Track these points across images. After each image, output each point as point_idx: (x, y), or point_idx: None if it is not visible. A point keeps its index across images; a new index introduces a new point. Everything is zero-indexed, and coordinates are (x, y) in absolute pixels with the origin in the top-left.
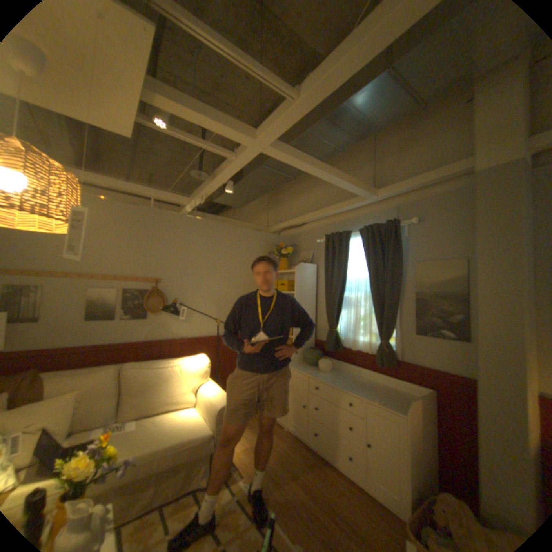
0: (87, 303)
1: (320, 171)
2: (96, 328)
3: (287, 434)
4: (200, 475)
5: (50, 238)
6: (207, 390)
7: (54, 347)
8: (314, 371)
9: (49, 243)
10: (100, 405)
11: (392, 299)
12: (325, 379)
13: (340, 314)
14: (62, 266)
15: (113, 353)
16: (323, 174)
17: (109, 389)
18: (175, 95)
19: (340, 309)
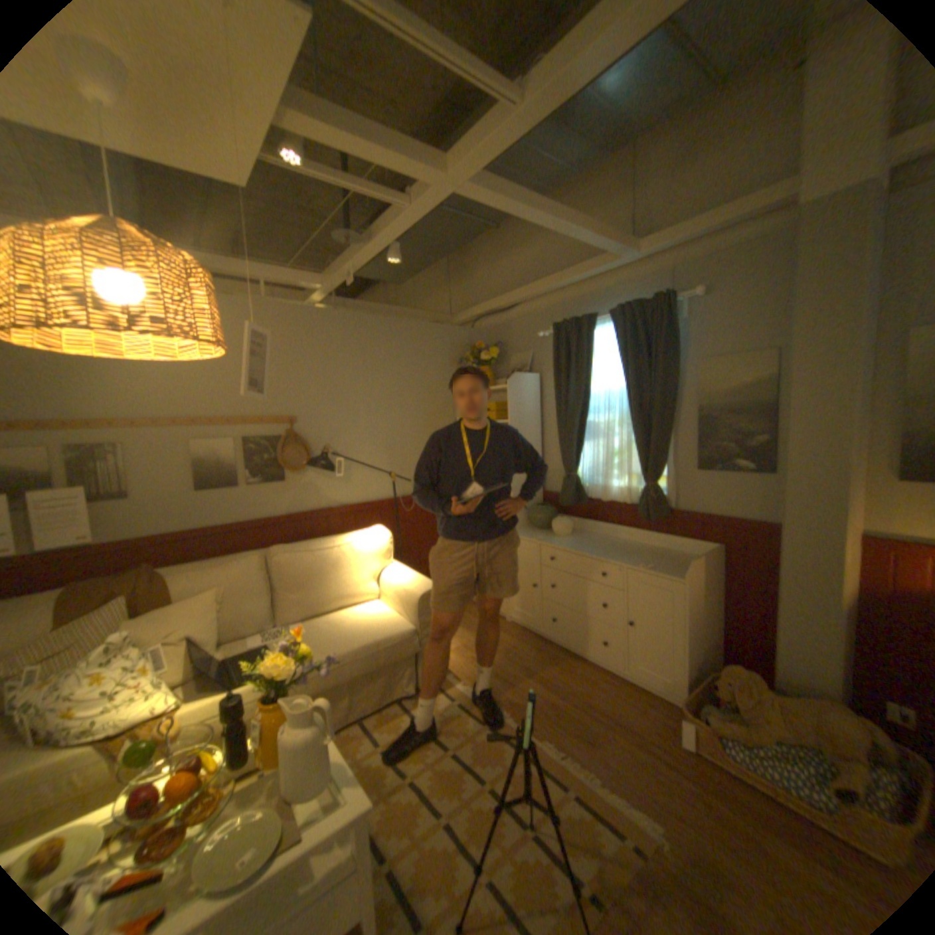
0: (192, 464)
1: (547, 218)
2: (213, 501)
3: (510, 625)
4: (404, 680)
5: (113, 363)
6: (394, 574)
7: (158, 533)
8: (545, 535)
9: (114, 372)
10: (249, 605)
11: (662, 419)
12: (564, 545)
13: (581, 449)
14: (142, 408)
15: (244, 534)
16: (553, 221)
17: (256, 584)
18: (315, 106)
19: (580, 442)
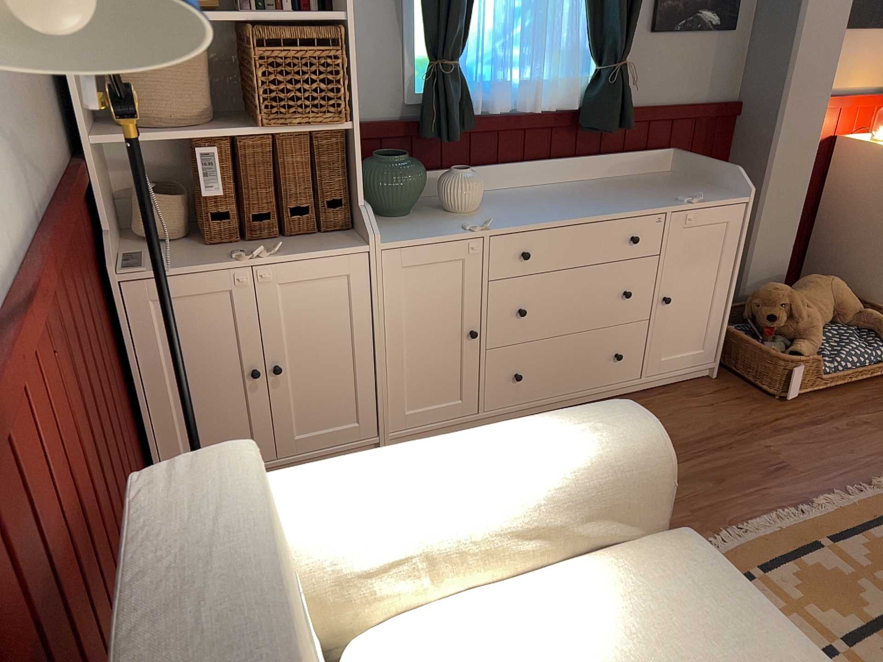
0: None
1: None
2: None
3: None
4: None
5: None
6: (457, 475)
7: None
8: (448, 219)
9: None
10: None
11: None
12: (531, 218)
13: None
14: None
15: None
16: None
17: None
18: None
19: None
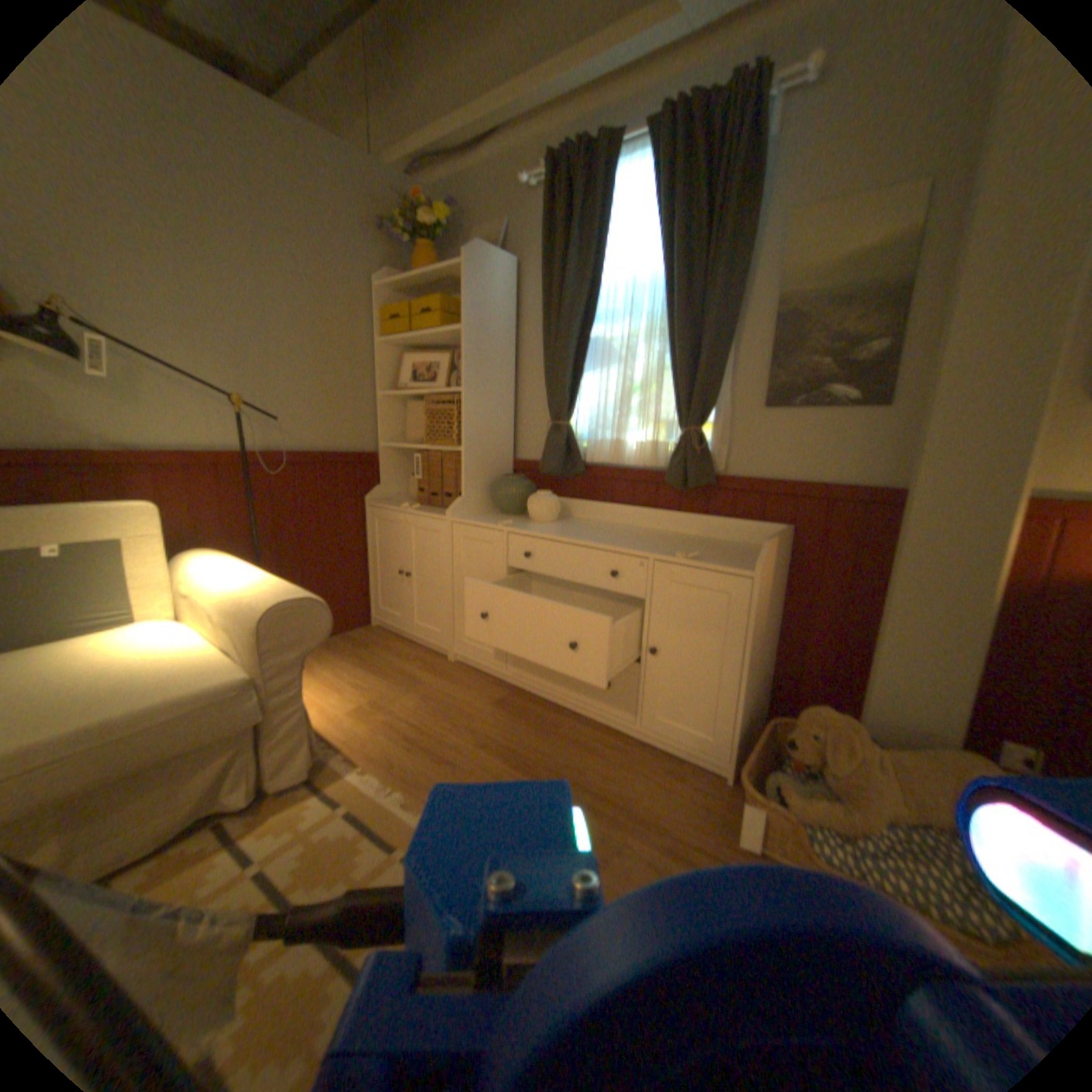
0: None
1: None
2: None
3: (454, 666)
4: (226, 778)
5: None
6: (223, 576)
7: None
8: (517, 521)
9: None
10: None
11: (724, 315)
12: (548, 531)
13: (582, 380)
14: None
15: None
16: None
17: None
18: None
19: (580, 370)
